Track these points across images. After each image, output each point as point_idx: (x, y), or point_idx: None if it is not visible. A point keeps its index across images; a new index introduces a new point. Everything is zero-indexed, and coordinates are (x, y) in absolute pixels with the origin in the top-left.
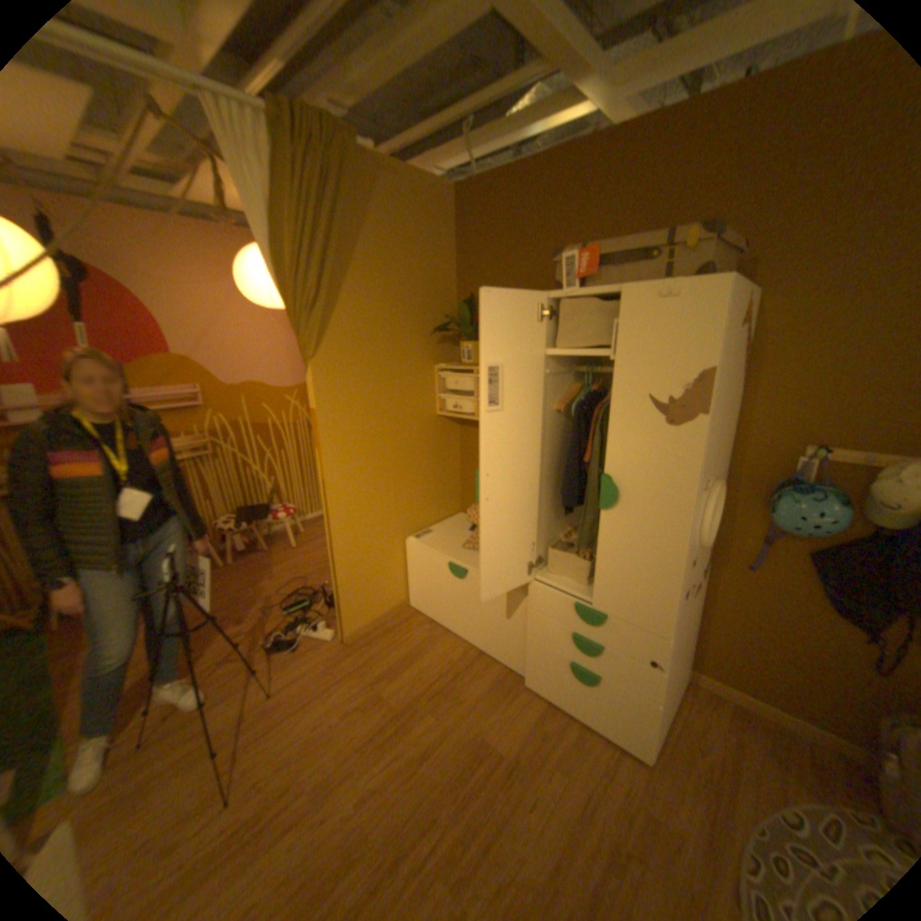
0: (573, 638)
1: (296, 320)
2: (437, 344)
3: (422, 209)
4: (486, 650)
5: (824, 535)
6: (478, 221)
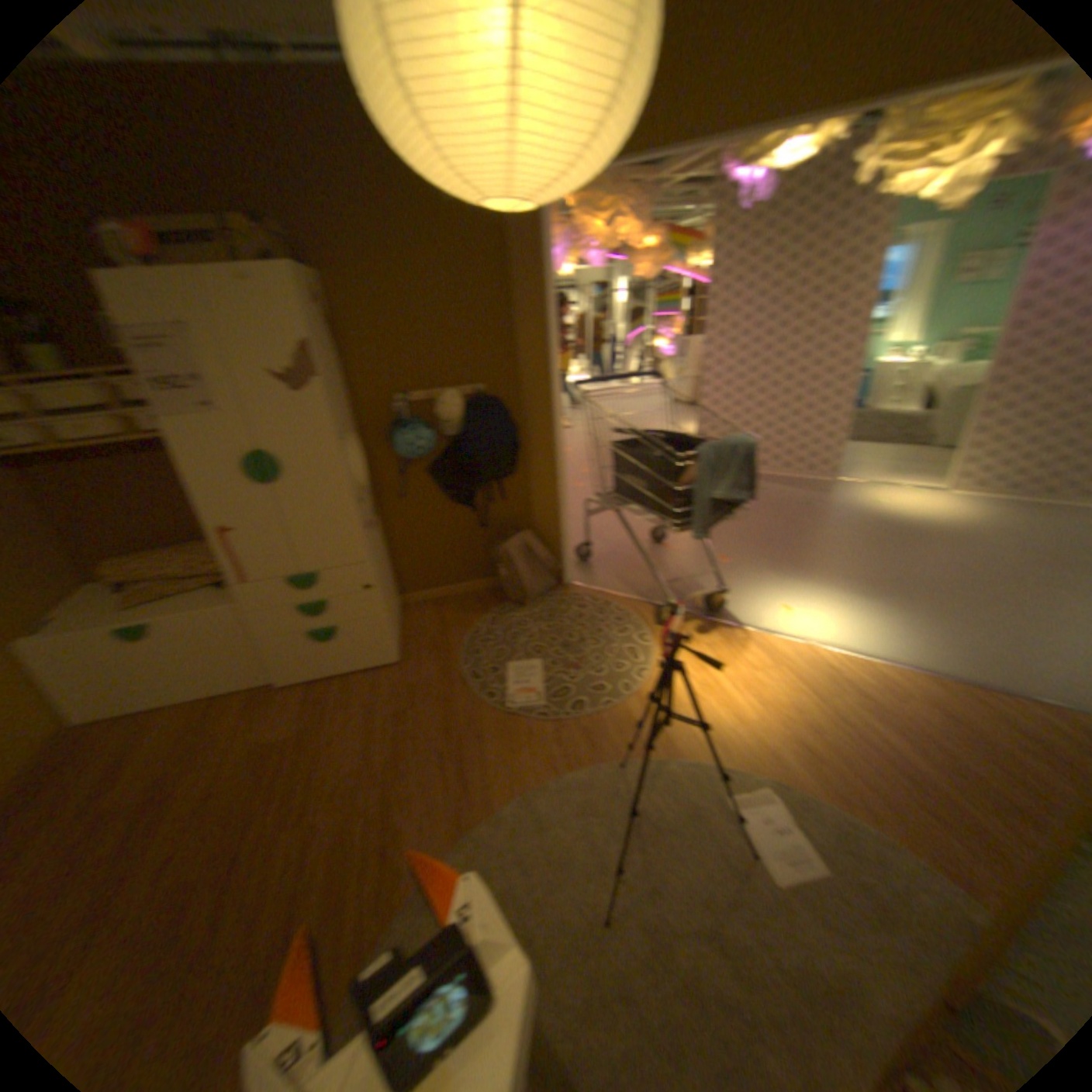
0: (293, 613)
1: None
2: None
3: None
4: (210, 695)
5: (421, 454)
6: None
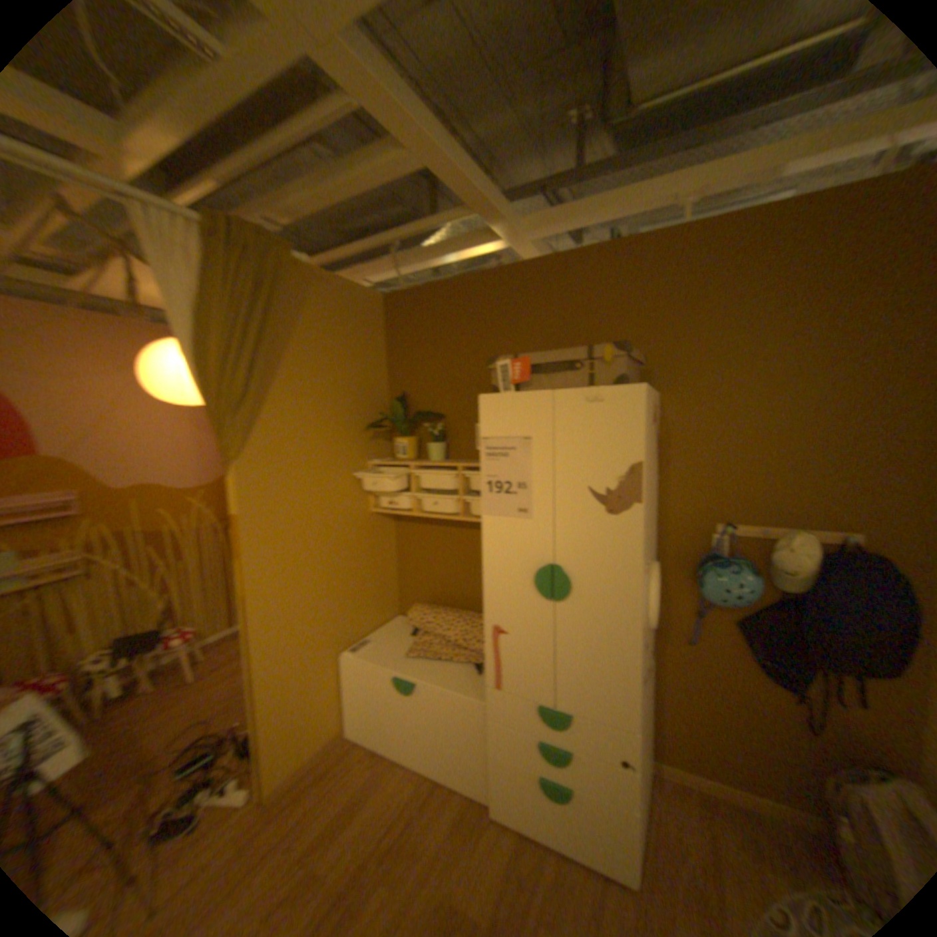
0: (538, 749)
1: (218, 420)
2: (369, 440)
3: (353, 315)
4: (440, 780)
5: (744, 604)
6: (407, 328)
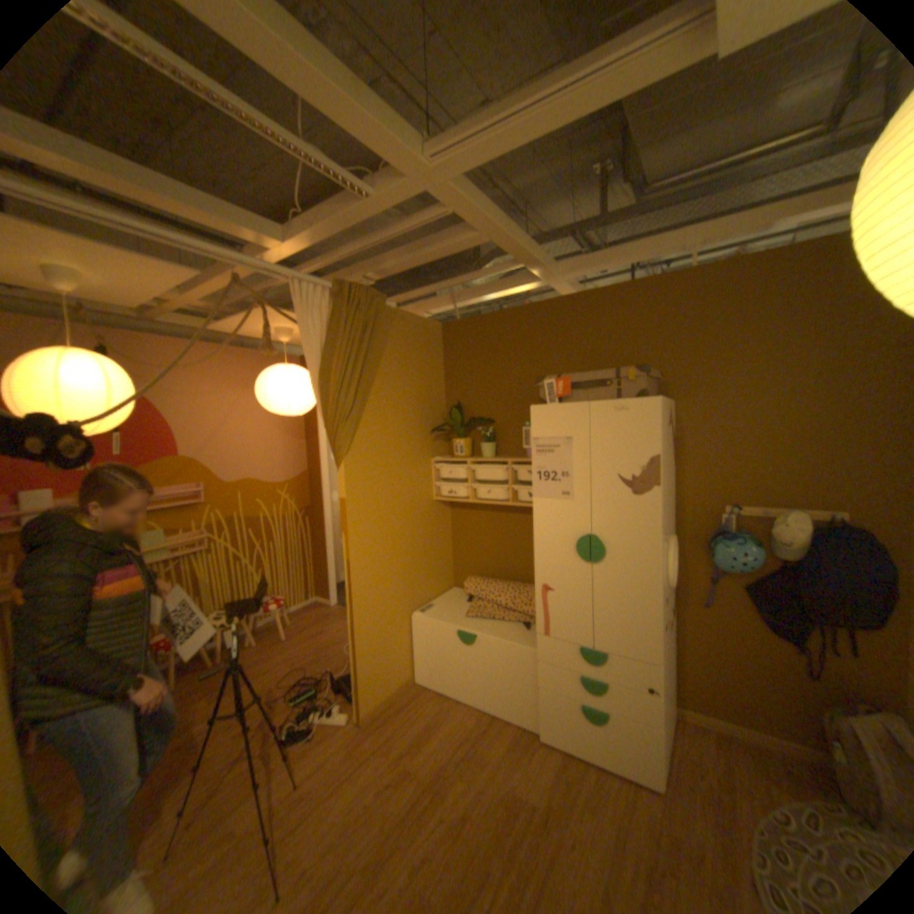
0: (581, 682)
1: (335, 428)
2: (432, 442)
3: (421, 343)
4: (498, 714)
5: (750, 570)
6: (462, 351)
